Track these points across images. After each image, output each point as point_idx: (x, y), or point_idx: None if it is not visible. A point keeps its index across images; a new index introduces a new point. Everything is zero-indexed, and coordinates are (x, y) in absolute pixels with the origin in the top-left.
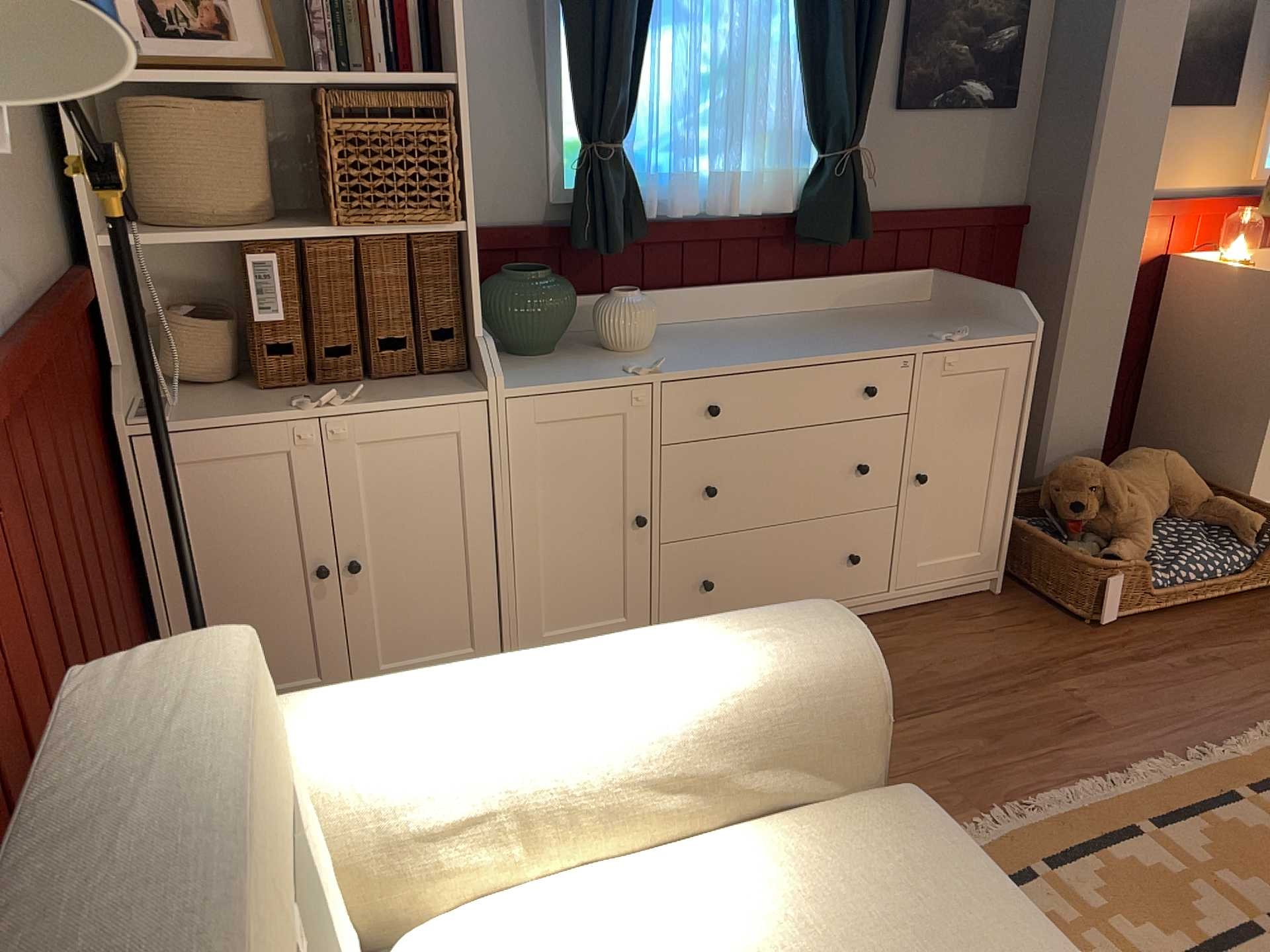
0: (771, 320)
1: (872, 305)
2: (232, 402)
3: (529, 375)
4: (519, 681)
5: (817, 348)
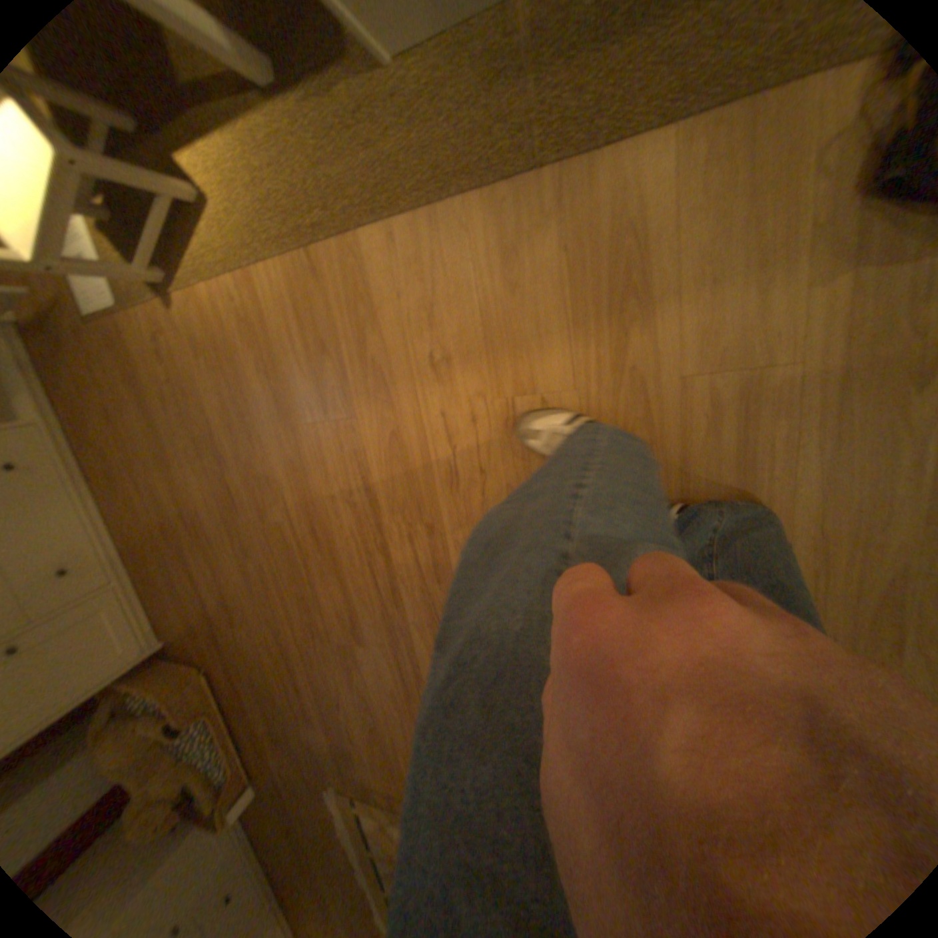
0: None
1: None
2: None
3: None
4: None
5: None
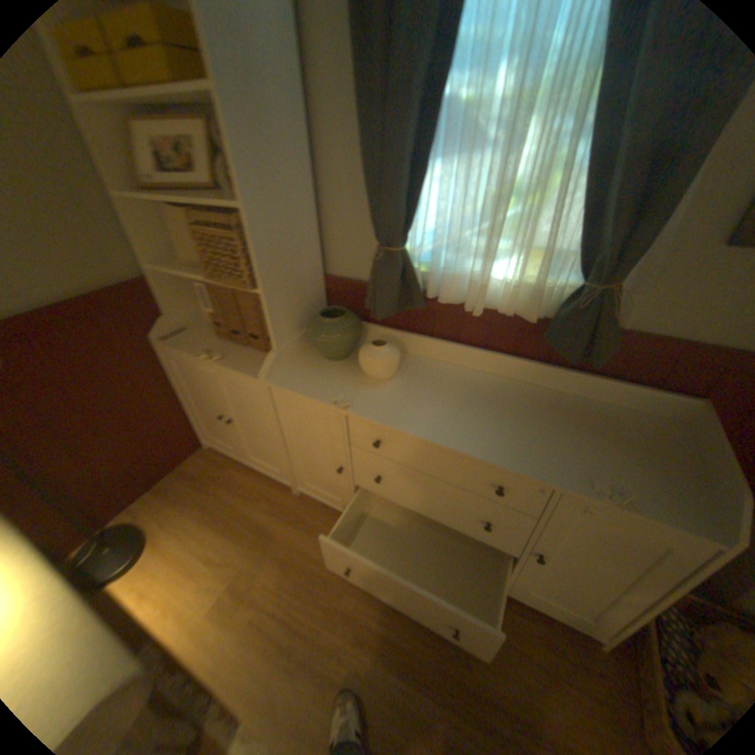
0: (506, 387)
1: (615, 406)
2: (198, 340)
3: (298, 376)
4: None
5: (476, 438)
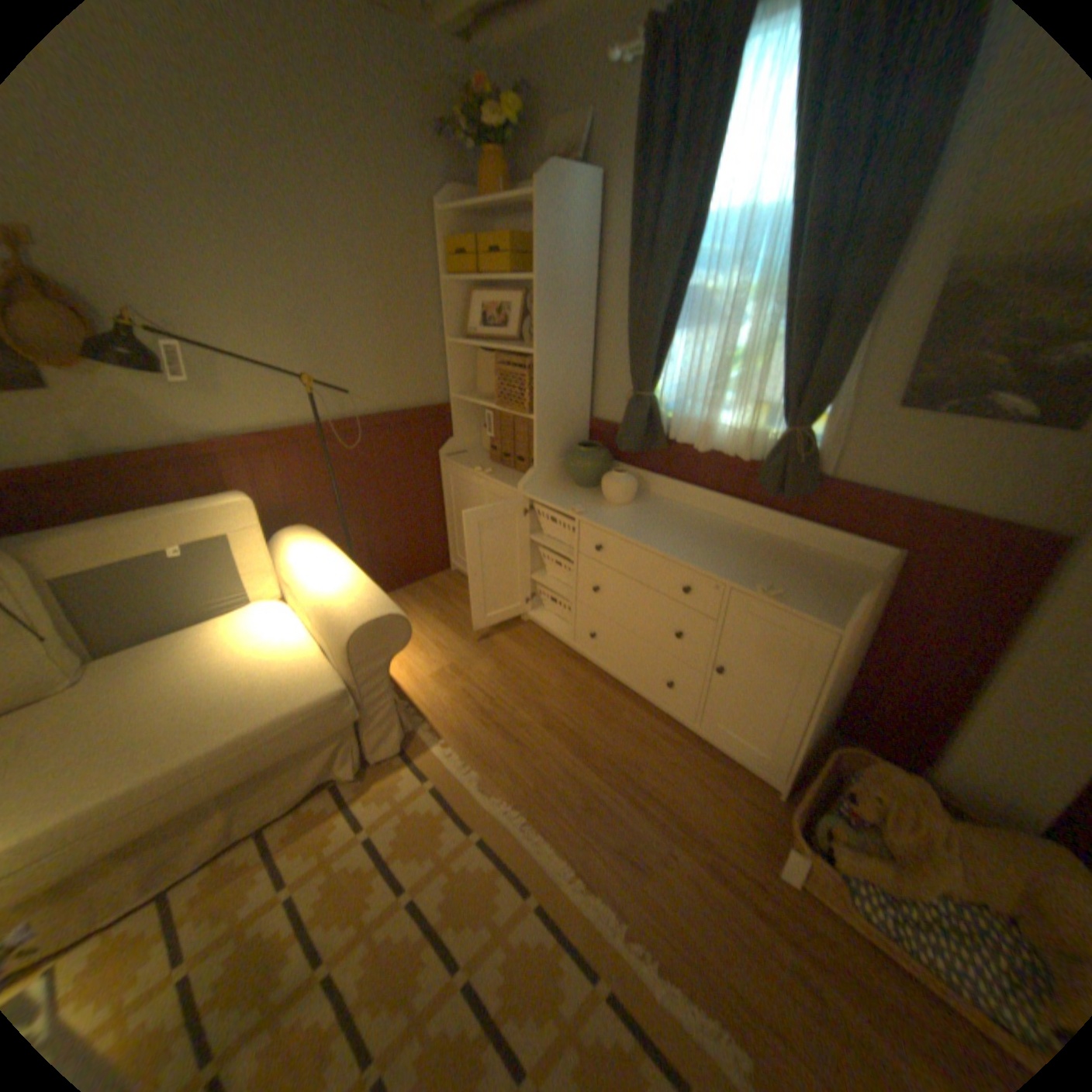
0: (728, 527)
1: (825, 554)
2: (477, 461)
3: (549, 493)
4: (321, 564)
5: (677, 548)
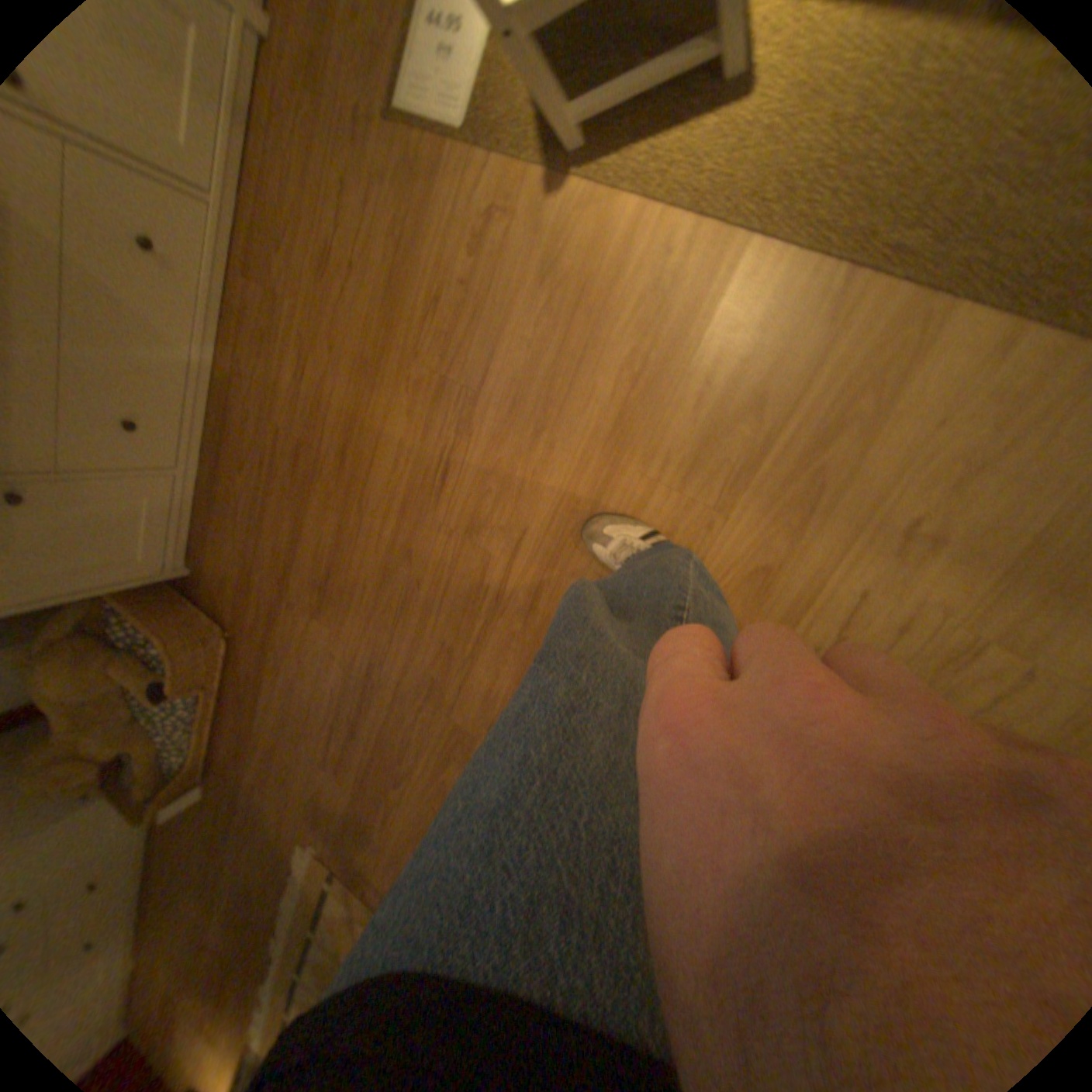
0: None
1: None
2: None
3: None
4: None
5: None
